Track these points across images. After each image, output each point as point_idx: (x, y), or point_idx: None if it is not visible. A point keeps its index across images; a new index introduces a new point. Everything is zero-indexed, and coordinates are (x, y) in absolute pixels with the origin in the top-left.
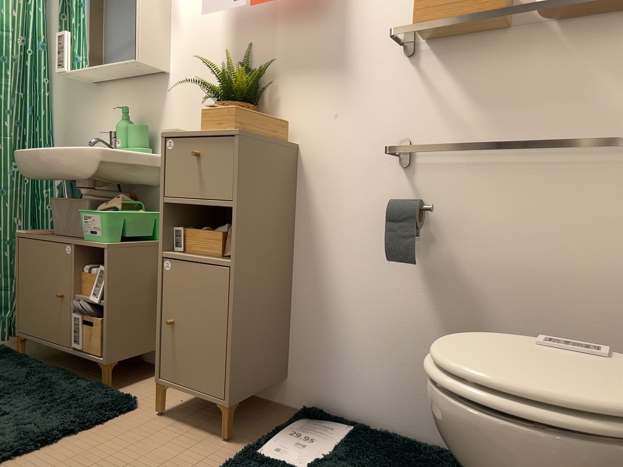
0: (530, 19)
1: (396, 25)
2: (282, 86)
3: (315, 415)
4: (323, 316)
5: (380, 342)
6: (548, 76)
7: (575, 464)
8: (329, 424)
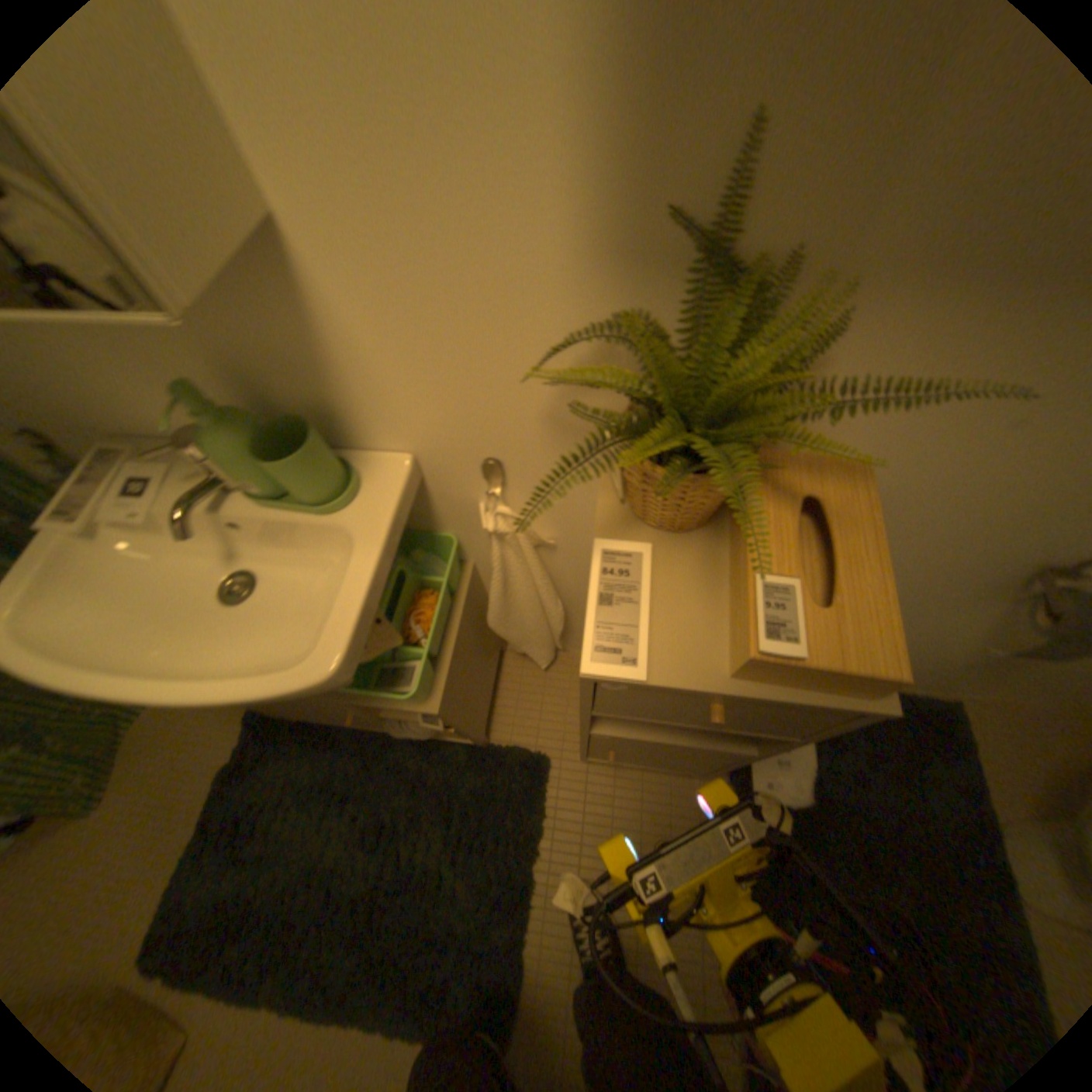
0: None
1: None
2: (866, 319)
3: None
4: None
5: None
6: None
7: None
8: None
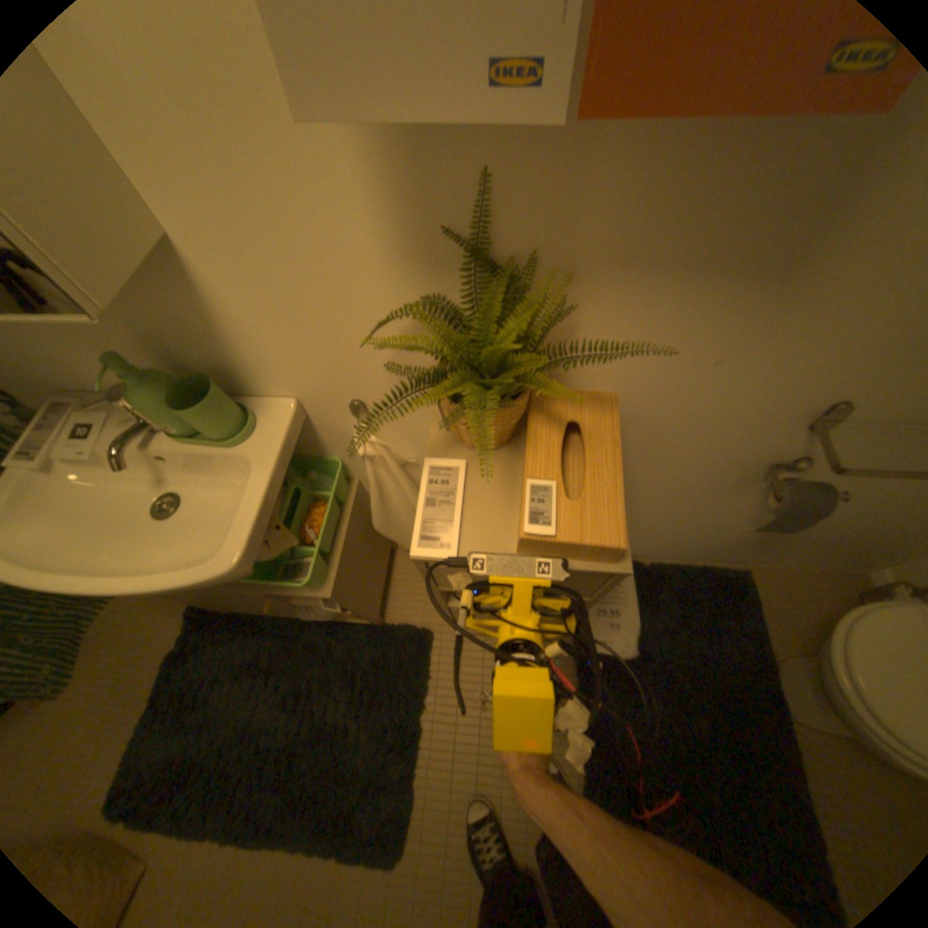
0: None
1: None
2: (592, 296)
3: None
4: None
5: (673, 532)
6: None
7: None
8: None
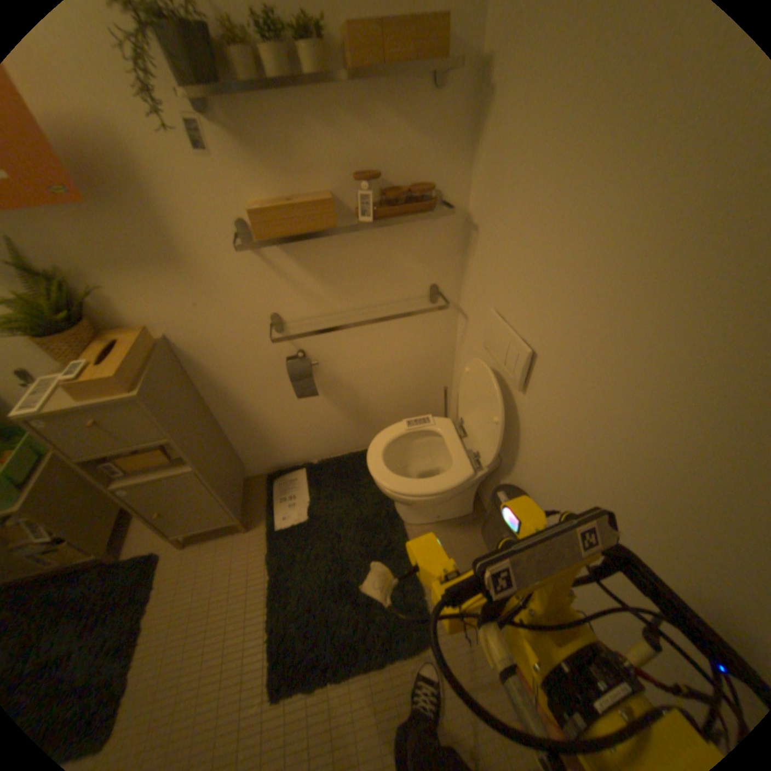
0: (350, 209)
1: (222, 211)
2: (100, 283)
3: (278, 477)
4: (255, 432)
5: (302, 428)
6: (371, 255)
7: (452, 497)
8: (293, 481)
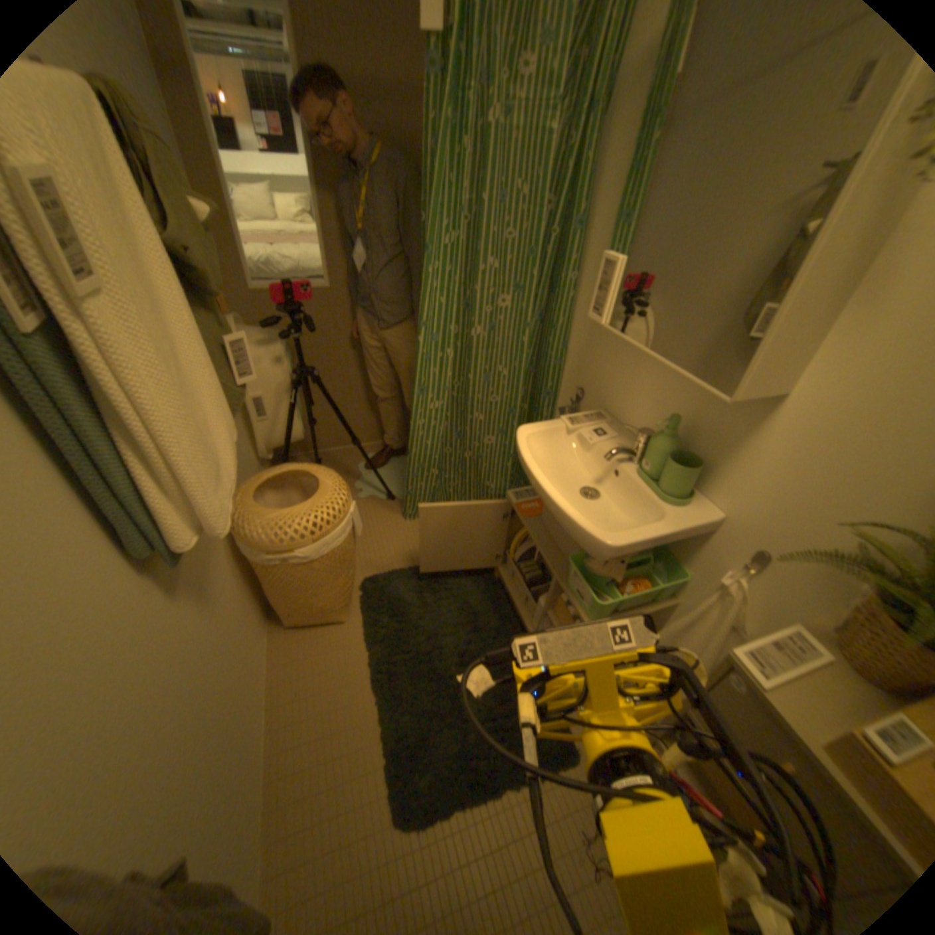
0: None
1: None
2: None
3: None
4: None
5: None
6: None
7: None
8: None
